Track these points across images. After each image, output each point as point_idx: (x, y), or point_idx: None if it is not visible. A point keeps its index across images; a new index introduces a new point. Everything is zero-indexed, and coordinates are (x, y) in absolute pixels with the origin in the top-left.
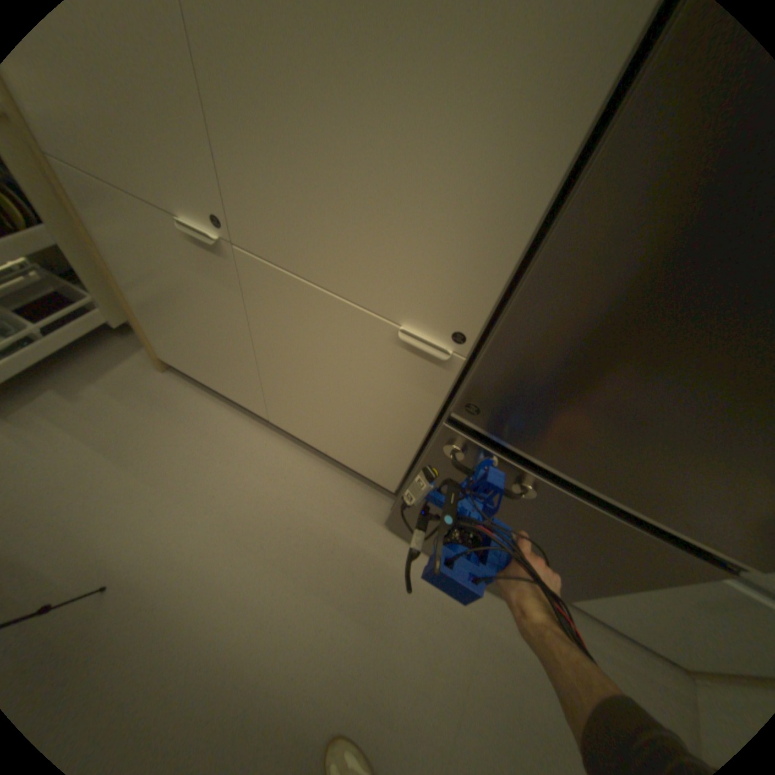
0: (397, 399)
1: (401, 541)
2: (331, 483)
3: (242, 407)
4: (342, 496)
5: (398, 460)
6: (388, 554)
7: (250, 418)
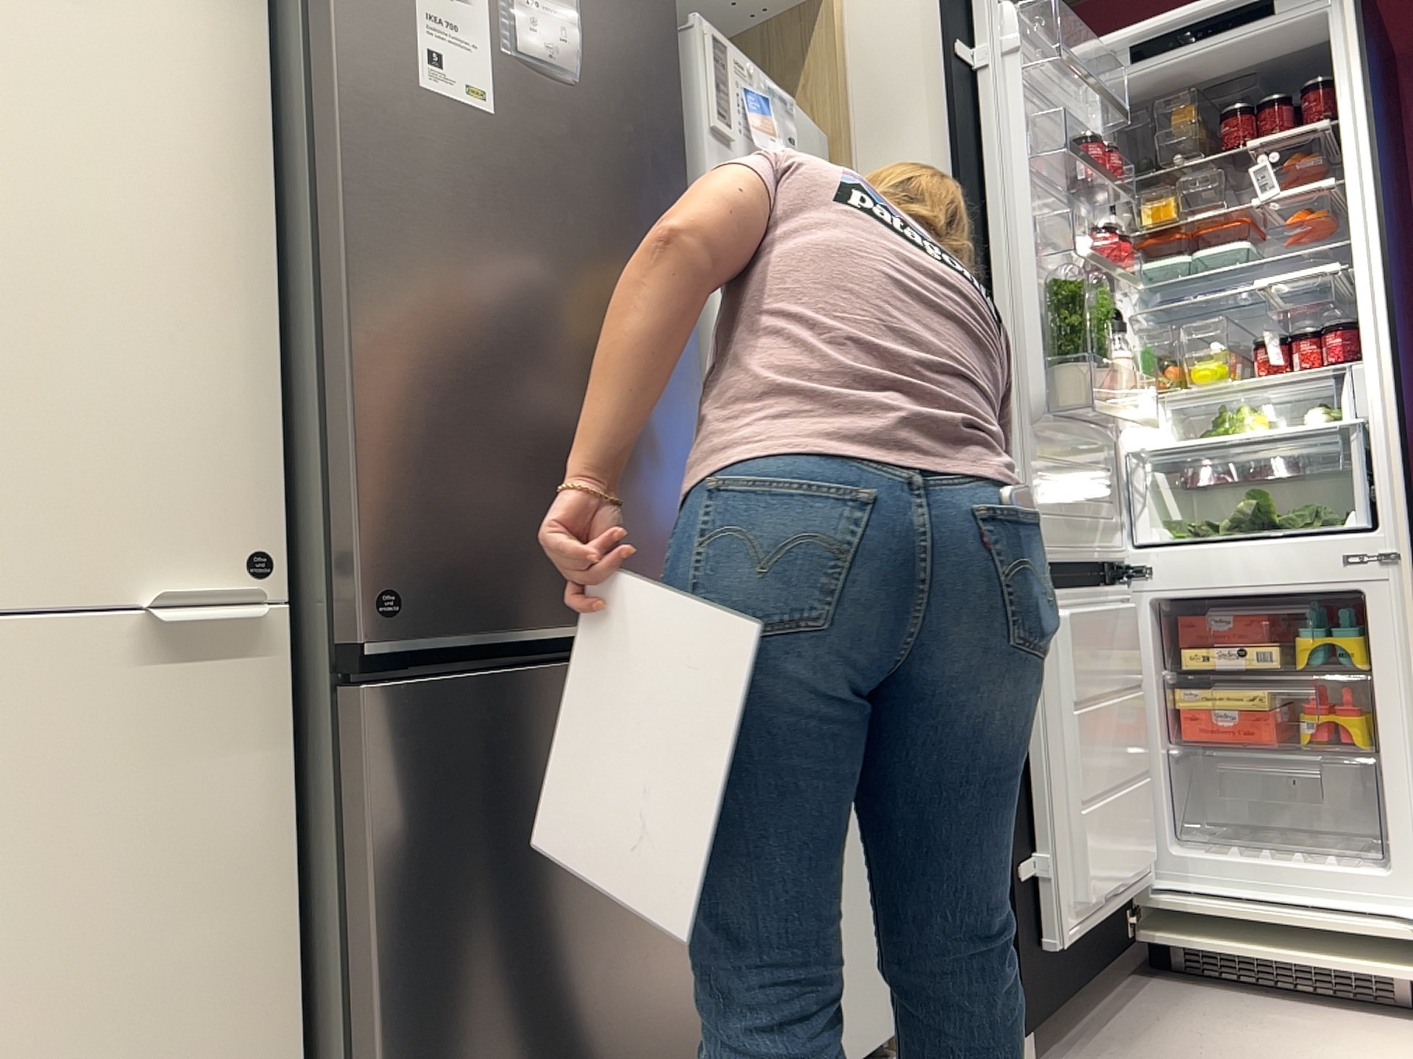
0: (189, 853)
1: None
2: None
3: None
4: None
5: None
6: None
7: None
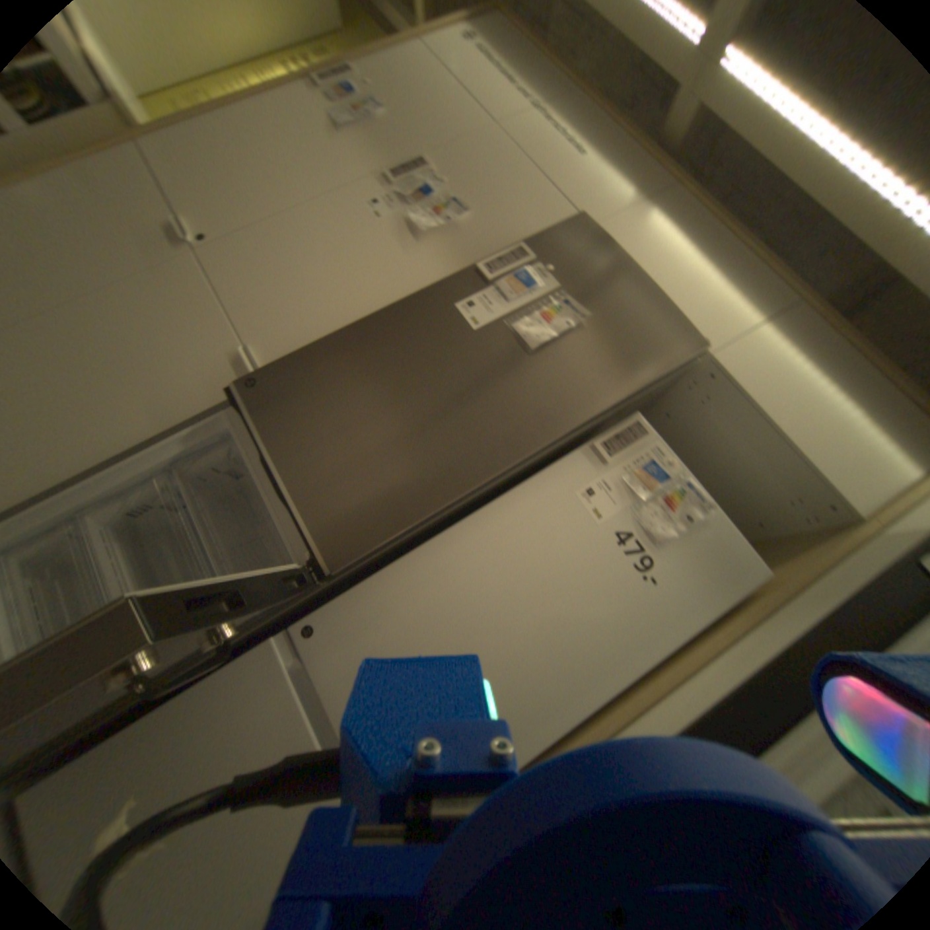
0: (174, 400)
1: None
2: None
3: None
4: None
5: (75, 471)
6: None
7: None
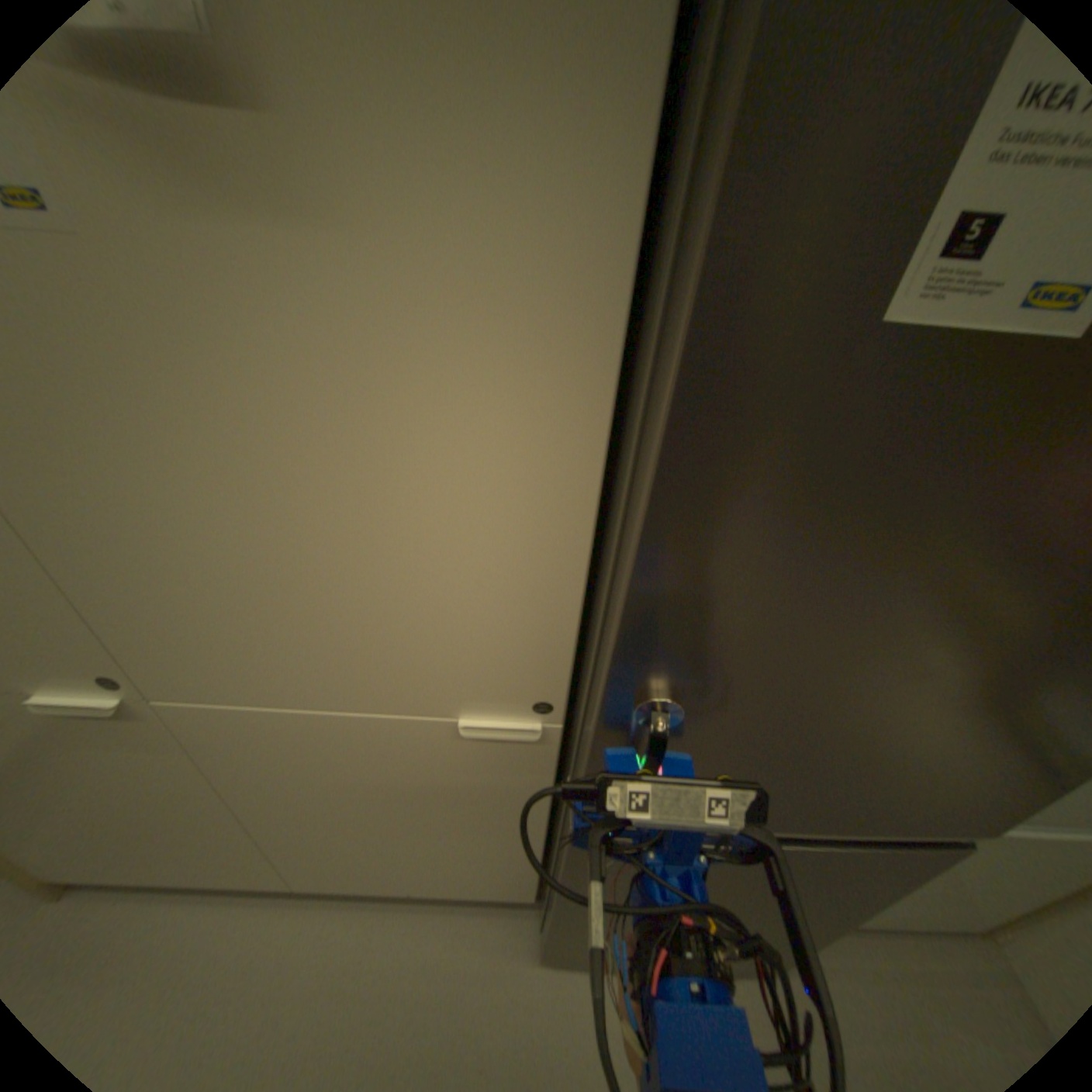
0: (488, 796)
1: (574, 976)
2: (431, 939)
3: (234, 886)
4: (456, 953)
5: (521, 863)
6: (564, 1015)
7: (254, 899)
